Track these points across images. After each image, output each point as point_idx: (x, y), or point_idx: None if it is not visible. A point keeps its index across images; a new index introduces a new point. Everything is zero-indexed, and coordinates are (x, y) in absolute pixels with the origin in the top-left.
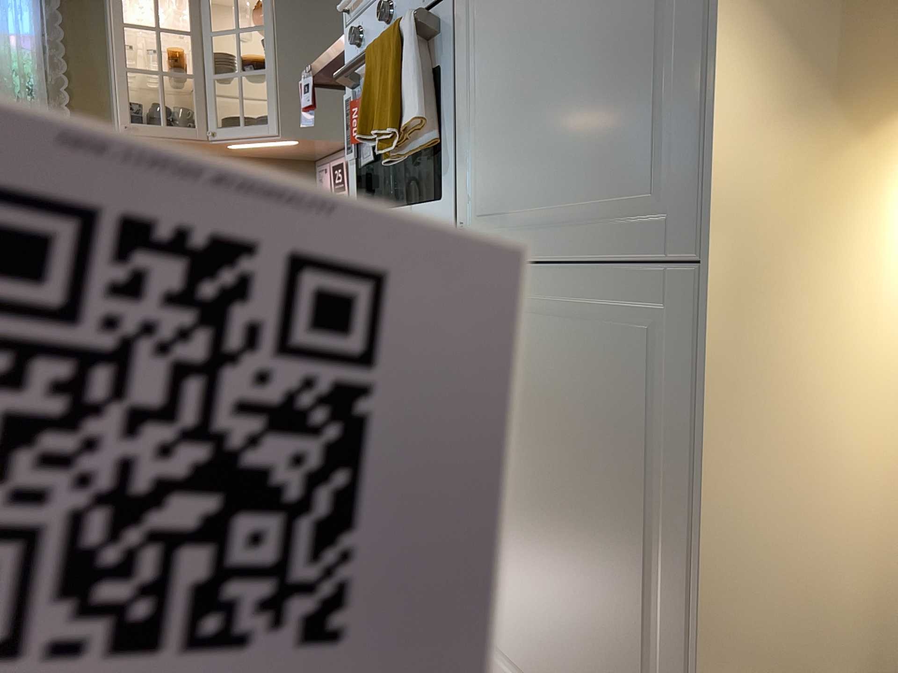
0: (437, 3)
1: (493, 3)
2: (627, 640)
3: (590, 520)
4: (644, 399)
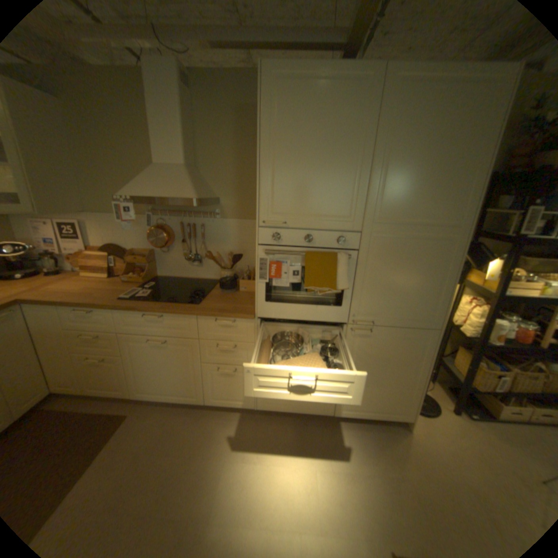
0: (343, 249)
1: (377, 261)
2: (402, 392)
3: (395, 374)
4: (417, 351)
